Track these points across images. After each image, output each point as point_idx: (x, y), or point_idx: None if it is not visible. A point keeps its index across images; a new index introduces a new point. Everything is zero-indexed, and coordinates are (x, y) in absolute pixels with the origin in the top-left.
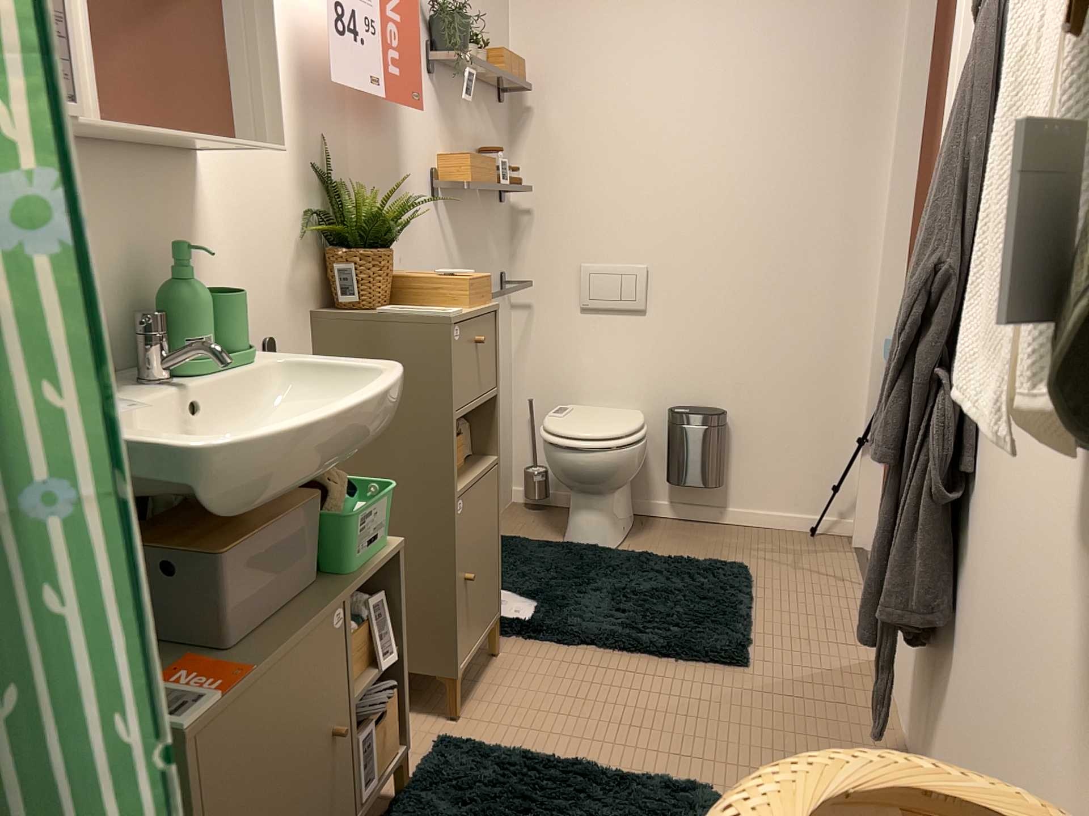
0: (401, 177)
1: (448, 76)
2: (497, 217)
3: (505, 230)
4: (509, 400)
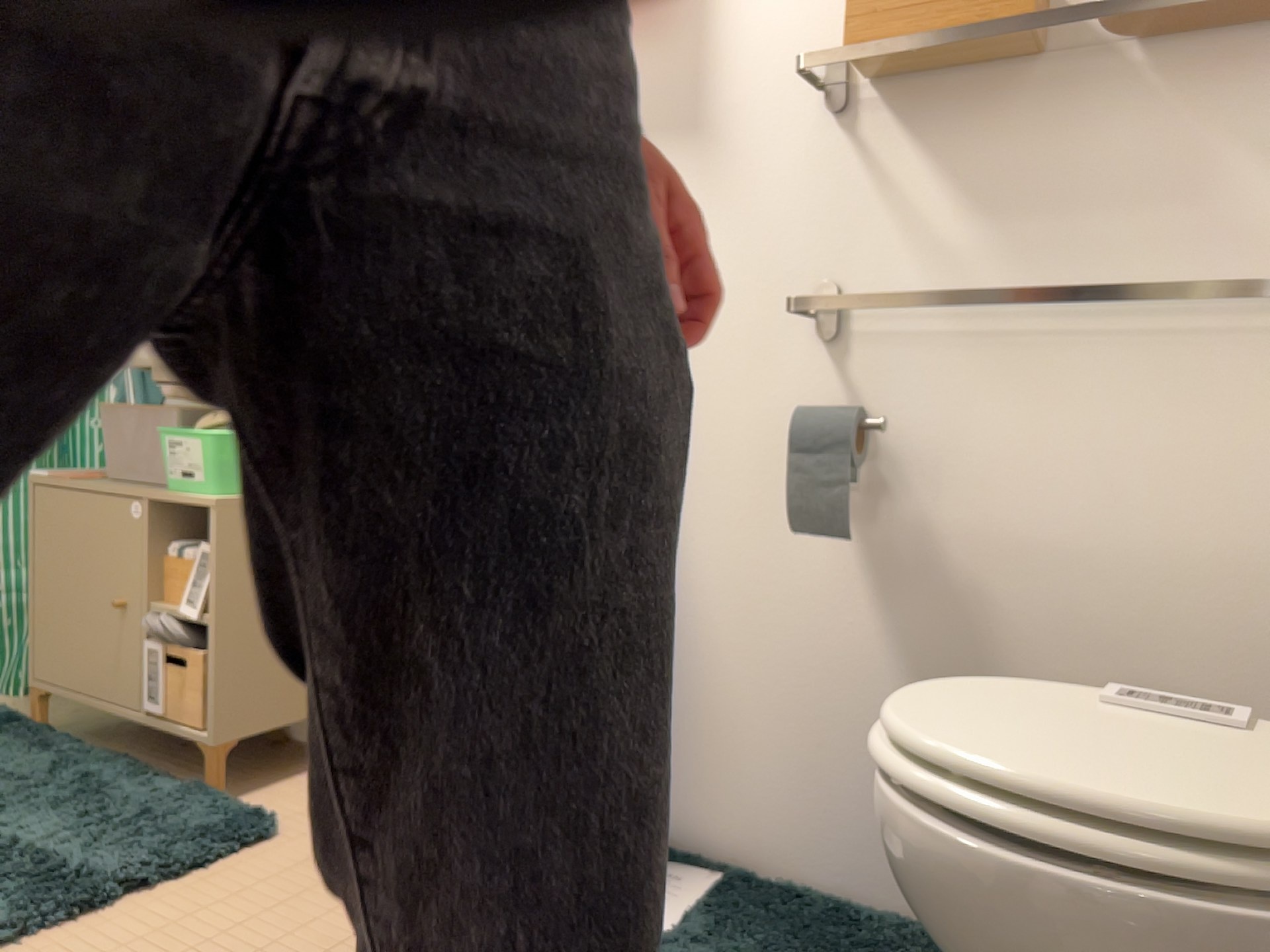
0: (702, 97)
1: None
2: None
3: None
4: None
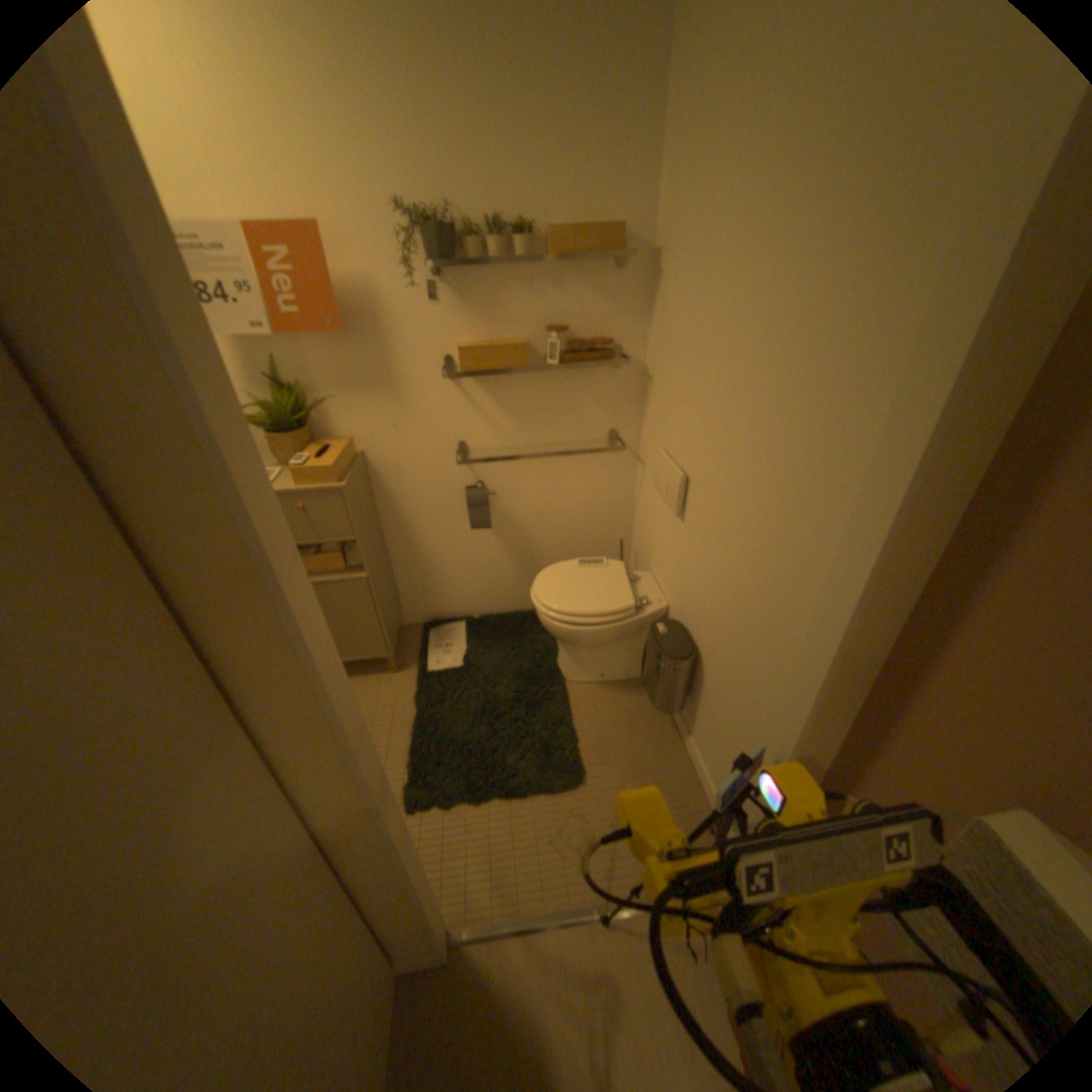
0: (388, 367)
1: (473, 267)
2: (603, 381)
3: (623, 392)
4: (622, 531)
